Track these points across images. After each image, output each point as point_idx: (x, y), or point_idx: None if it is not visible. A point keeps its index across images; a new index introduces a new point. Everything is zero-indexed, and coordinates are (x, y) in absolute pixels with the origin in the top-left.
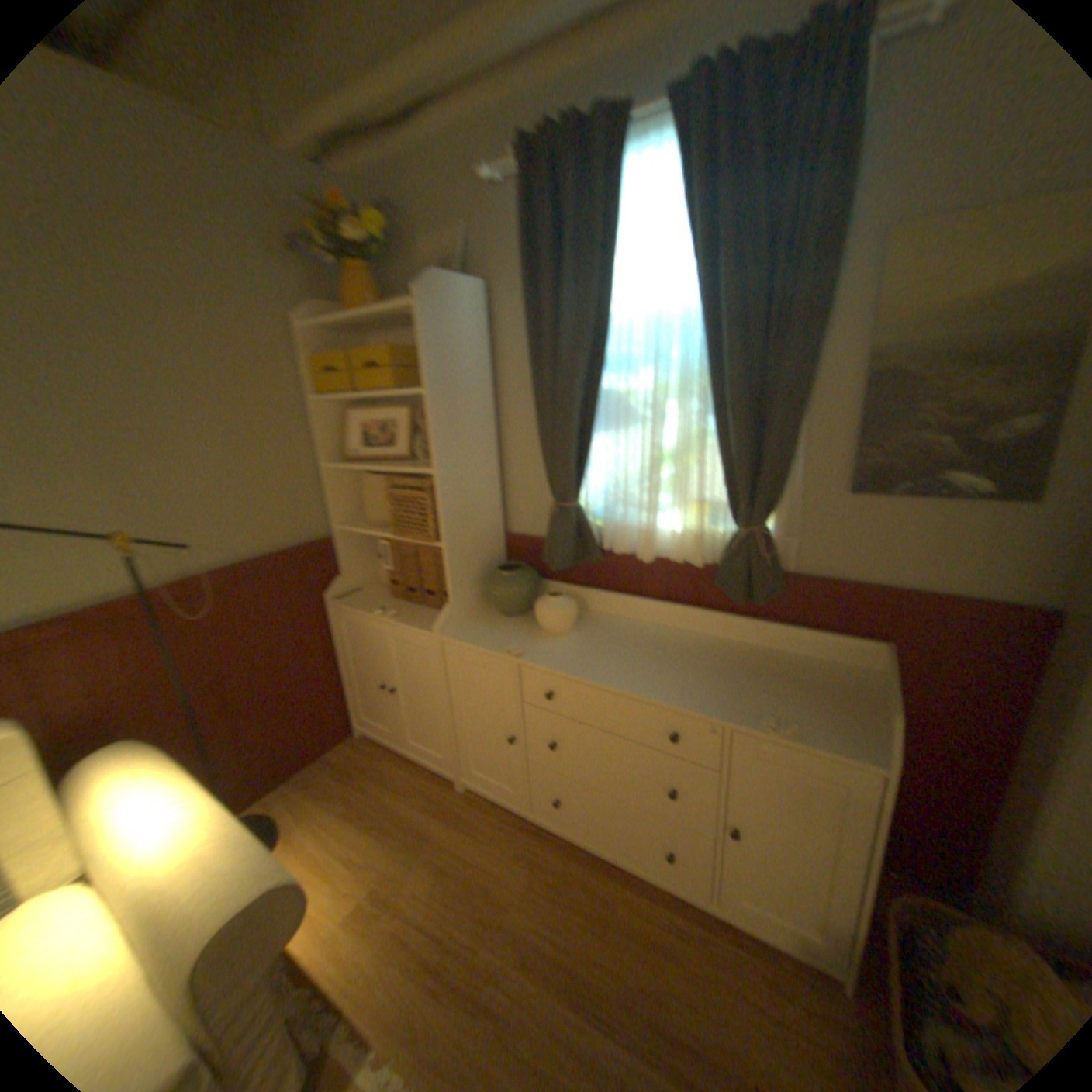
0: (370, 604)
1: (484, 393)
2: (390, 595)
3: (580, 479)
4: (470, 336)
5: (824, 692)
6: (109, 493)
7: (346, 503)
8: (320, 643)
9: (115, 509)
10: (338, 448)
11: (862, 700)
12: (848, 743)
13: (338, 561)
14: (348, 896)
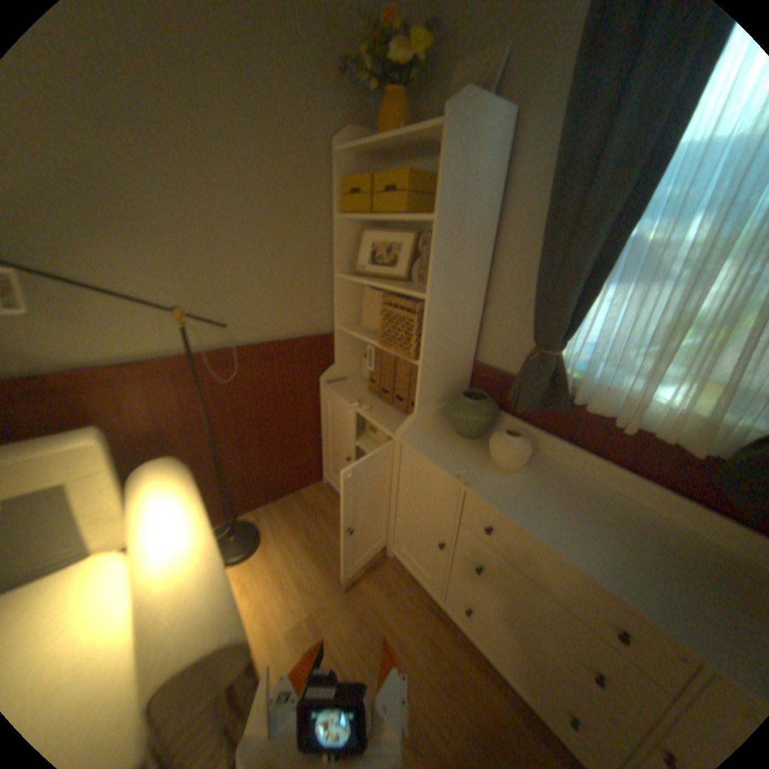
0: (352, 395)
1: (490, 228)
2: (368, 390)
3: (573, 330)
4: (492, 167)
5: None
6: (182, 276)
7: (350, 310)
8: (312, 413)
9: (185, 288)
10: (352, 263)
11: None
12: None
13: (336, 354)
14: (294, 615)
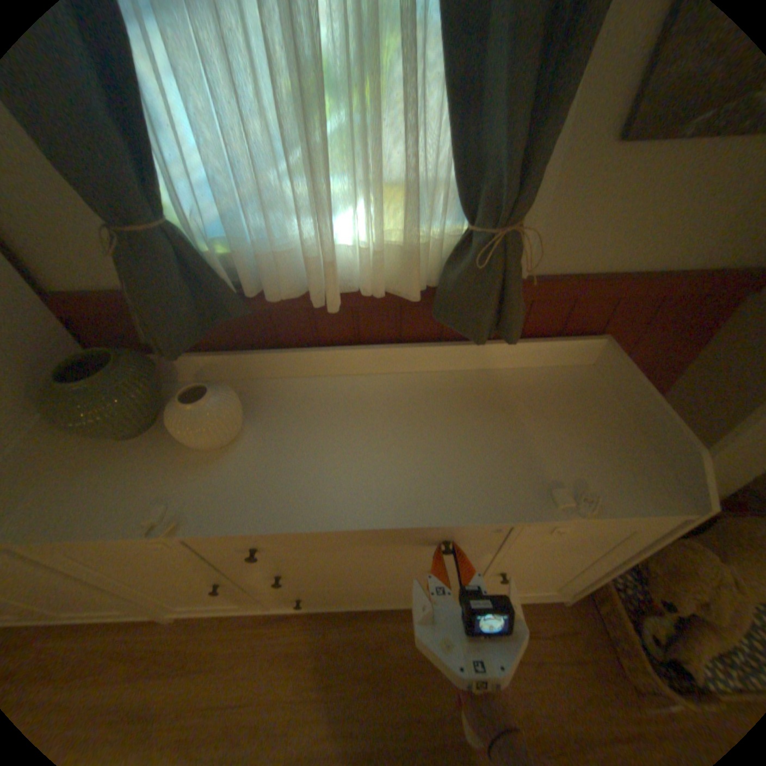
0: None
1: None
2: None
3: (146, 158)
4: None
5: (573, 416)
6: None
7: None
8: None
9: None
10: None
11: (608, 413)
12: (645, 490)
13: None
14: None
